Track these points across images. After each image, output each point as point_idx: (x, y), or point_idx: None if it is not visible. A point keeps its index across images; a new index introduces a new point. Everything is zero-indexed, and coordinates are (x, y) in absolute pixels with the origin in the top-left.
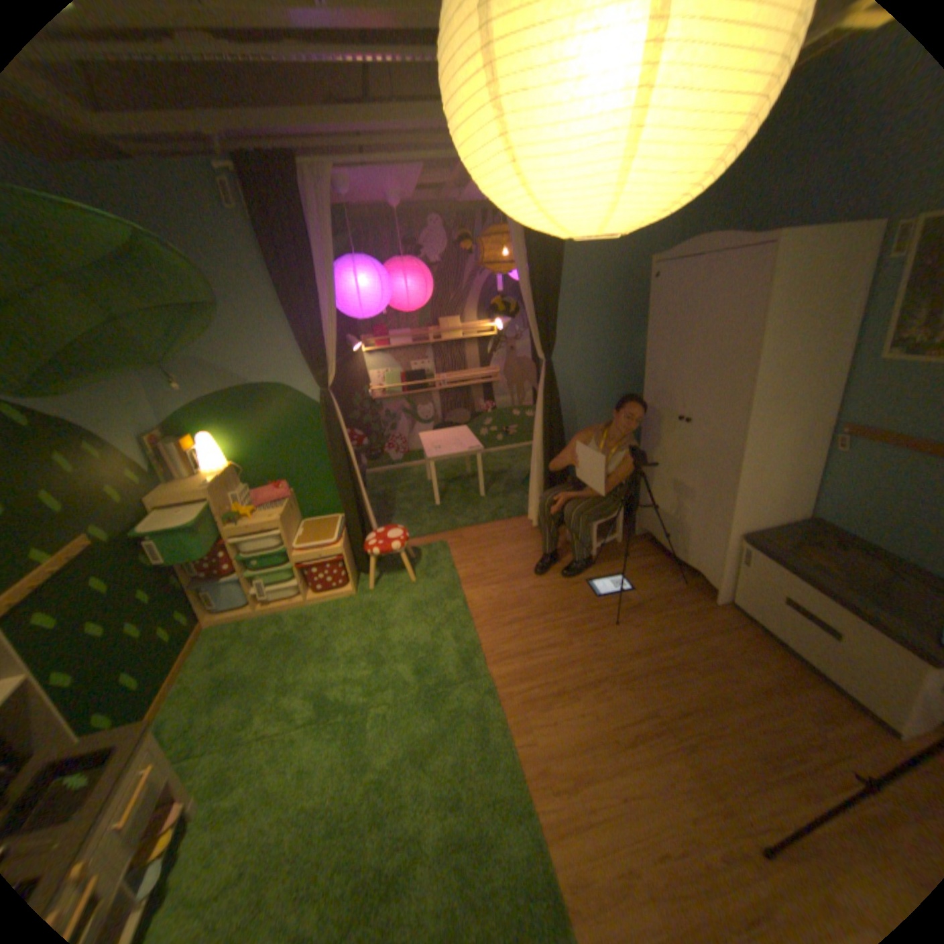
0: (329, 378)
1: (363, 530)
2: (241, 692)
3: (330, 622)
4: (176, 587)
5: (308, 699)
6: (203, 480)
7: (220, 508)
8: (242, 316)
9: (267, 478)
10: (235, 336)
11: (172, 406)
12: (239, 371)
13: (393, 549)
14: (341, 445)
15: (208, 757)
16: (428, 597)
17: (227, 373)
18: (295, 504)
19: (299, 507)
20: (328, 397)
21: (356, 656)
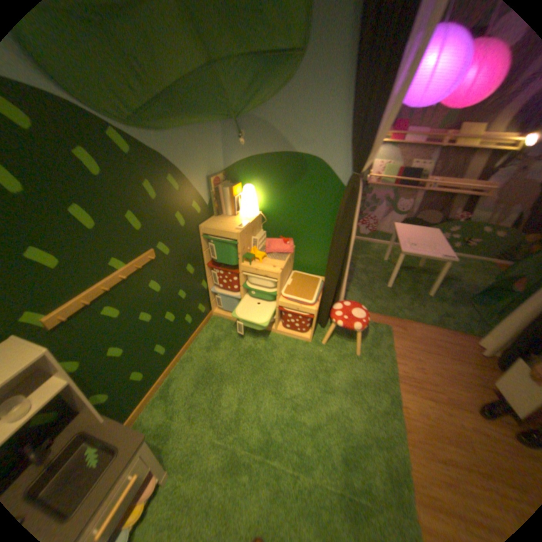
0: (367, 164)
1: (335, 298)
2: (219, 385)
3: (288, 357)
4: (204, 287)
5: (258, 425)
6: (239, 222)
7: (244, 248)
8: (313, 82)
9: (280, 231)
10: (299, 103)
11: (236, 157)
12: (292, 138)
13: (355, 328)
14: (350, 228)
15: (187, 430)
16: (368, 380)
17: (282, 137)
18: (292, 257)
19: (294, 259)
20: (358, 182)
21: (300, 405)
